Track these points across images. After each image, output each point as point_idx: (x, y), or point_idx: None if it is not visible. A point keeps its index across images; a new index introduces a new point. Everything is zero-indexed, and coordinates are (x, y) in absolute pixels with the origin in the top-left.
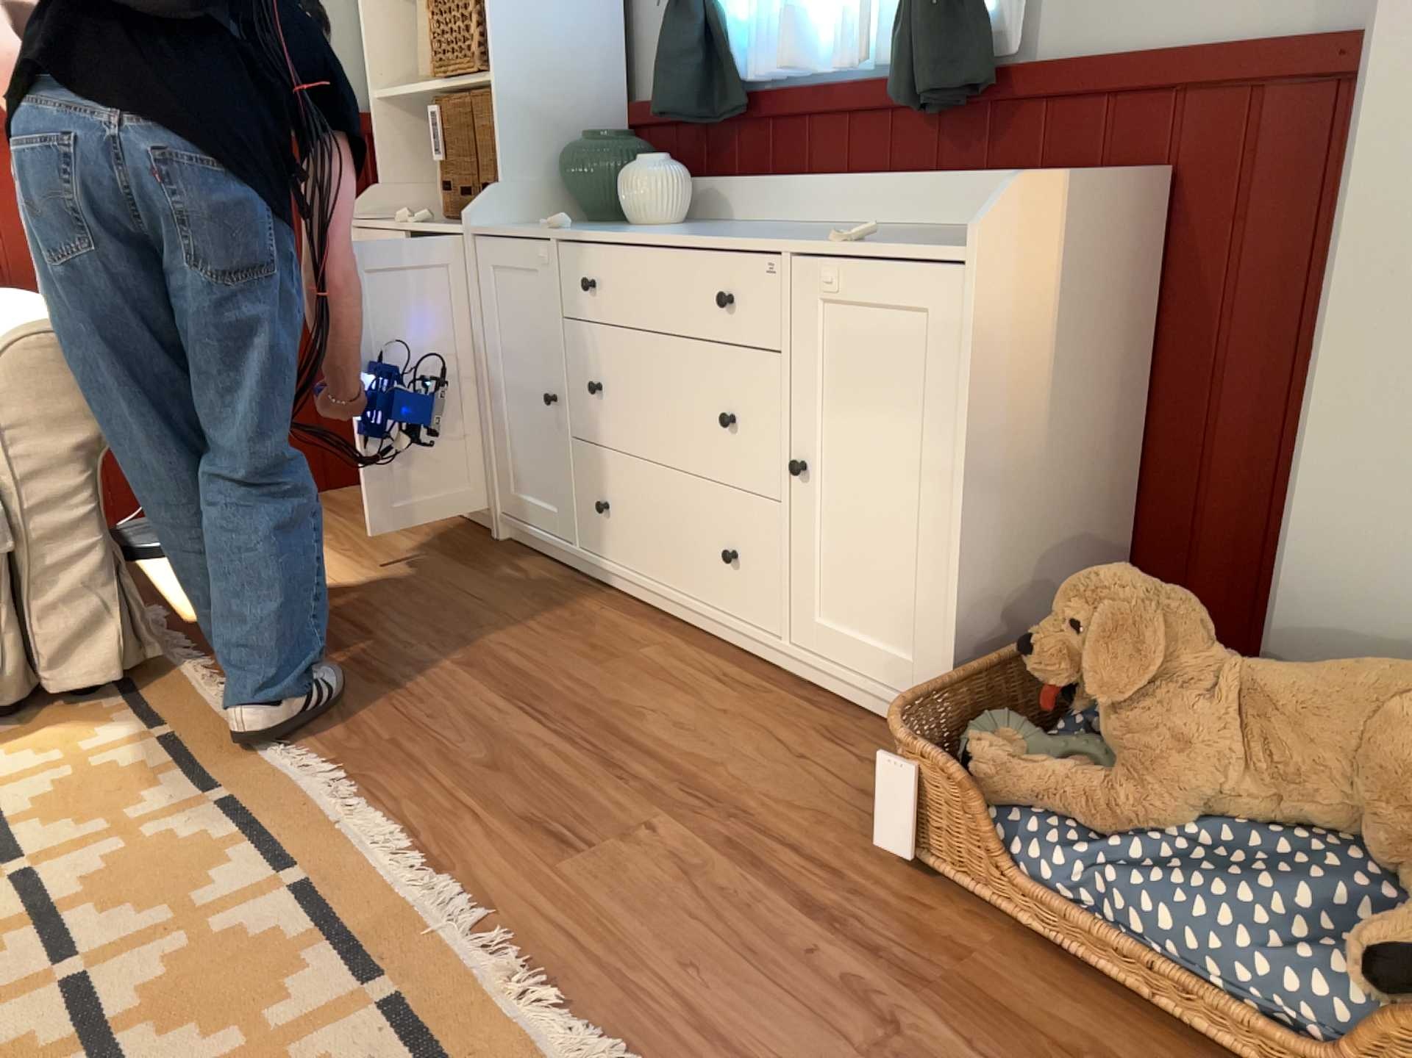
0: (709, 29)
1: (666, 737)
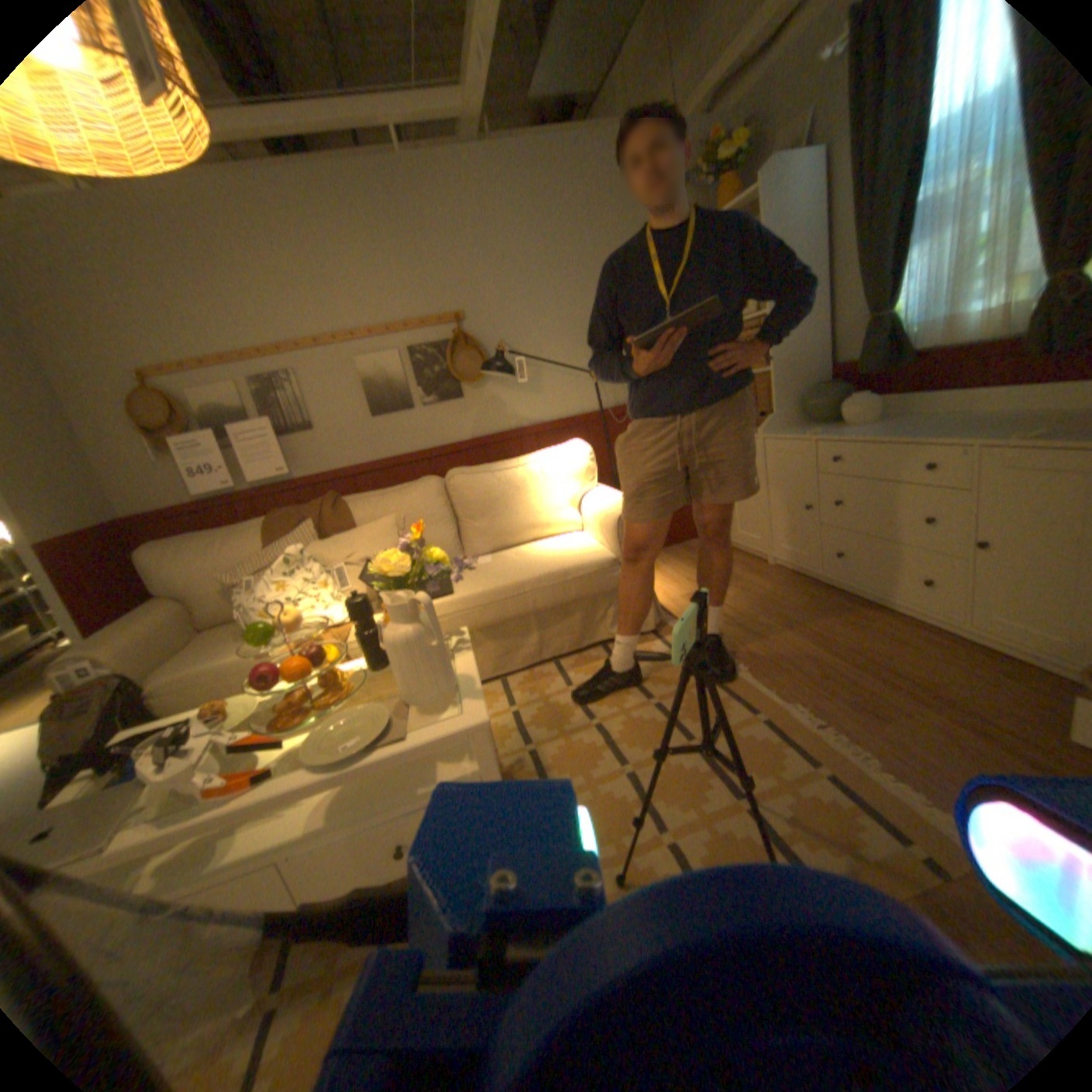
0: (894, 326)
1: (910, 670)
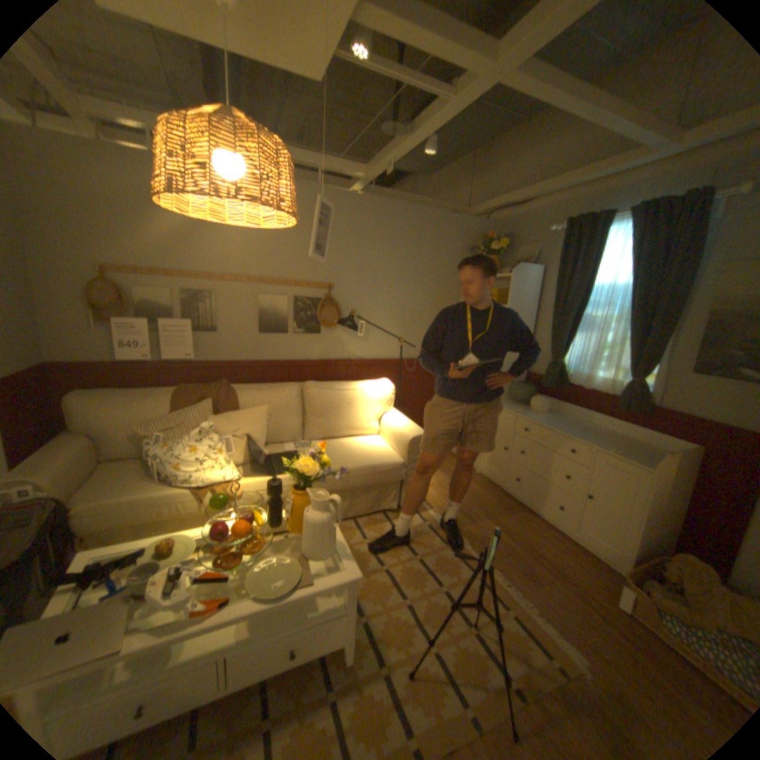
0: (562, 368)
1: (549, 556)
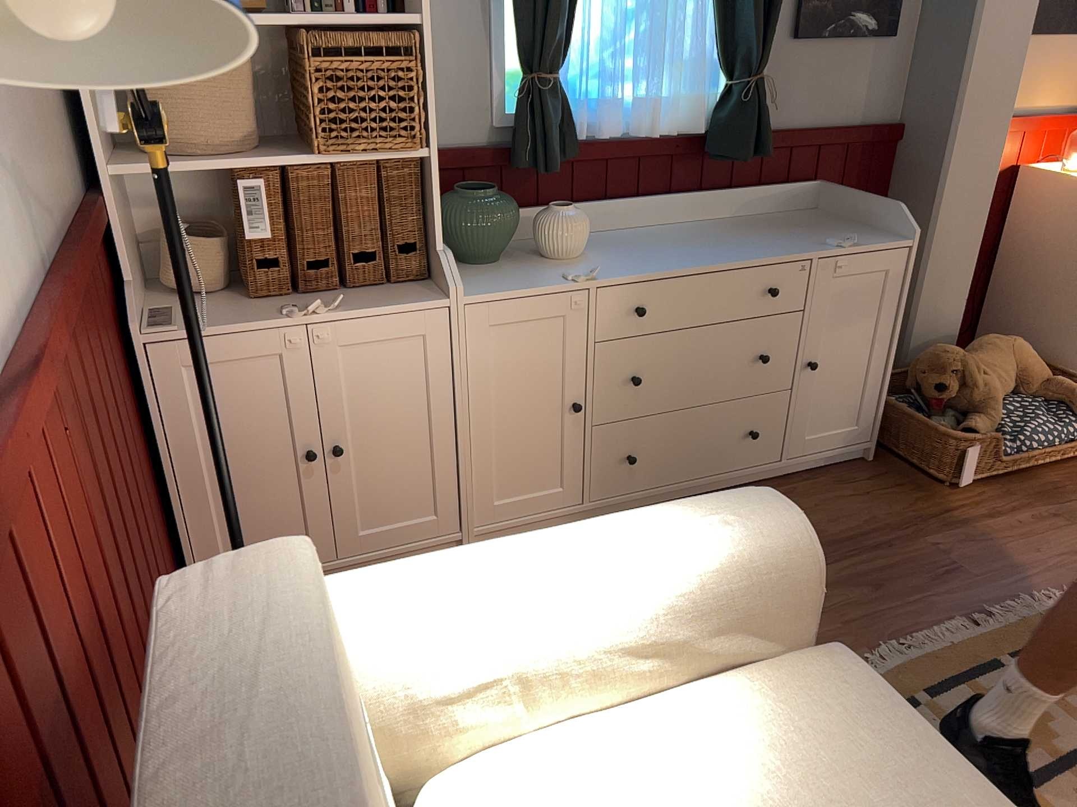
0: (564, 101)
1: (844, 527)
